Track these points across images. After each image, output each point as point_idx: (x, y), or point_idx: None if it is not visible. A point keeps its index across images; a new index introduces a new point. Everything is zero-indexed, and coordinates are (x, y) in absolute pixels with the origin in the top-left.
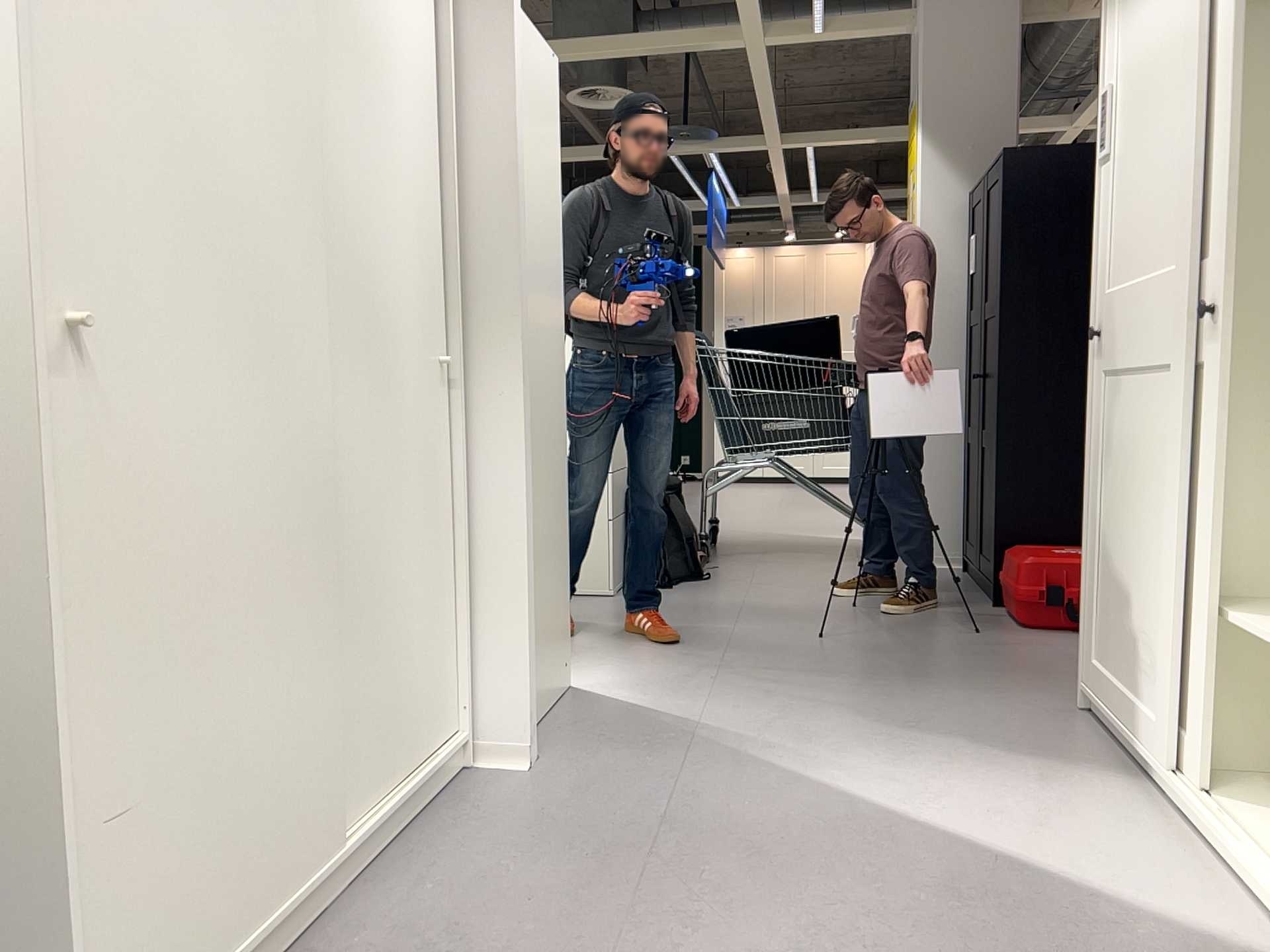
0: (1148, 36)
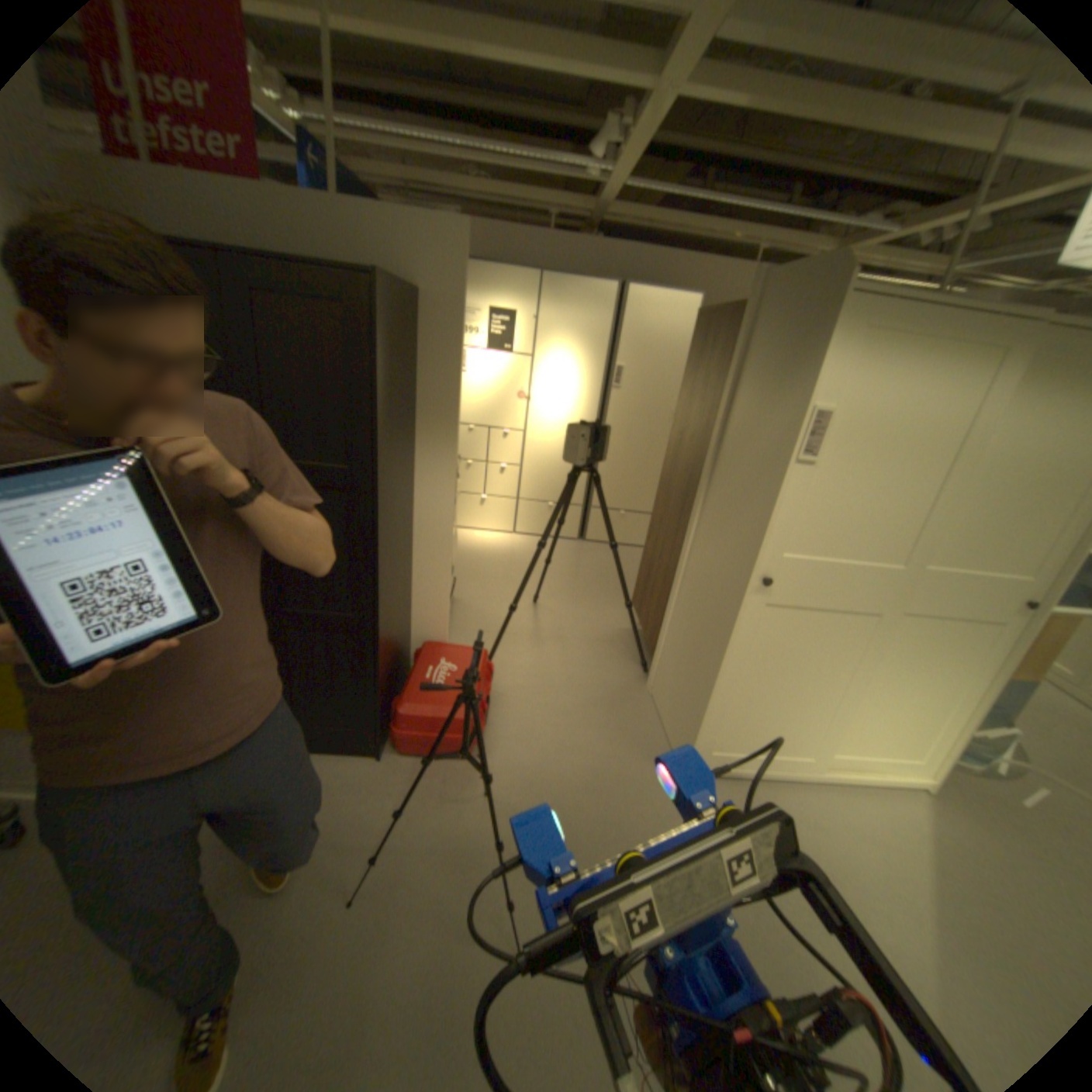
0: (921, 411)
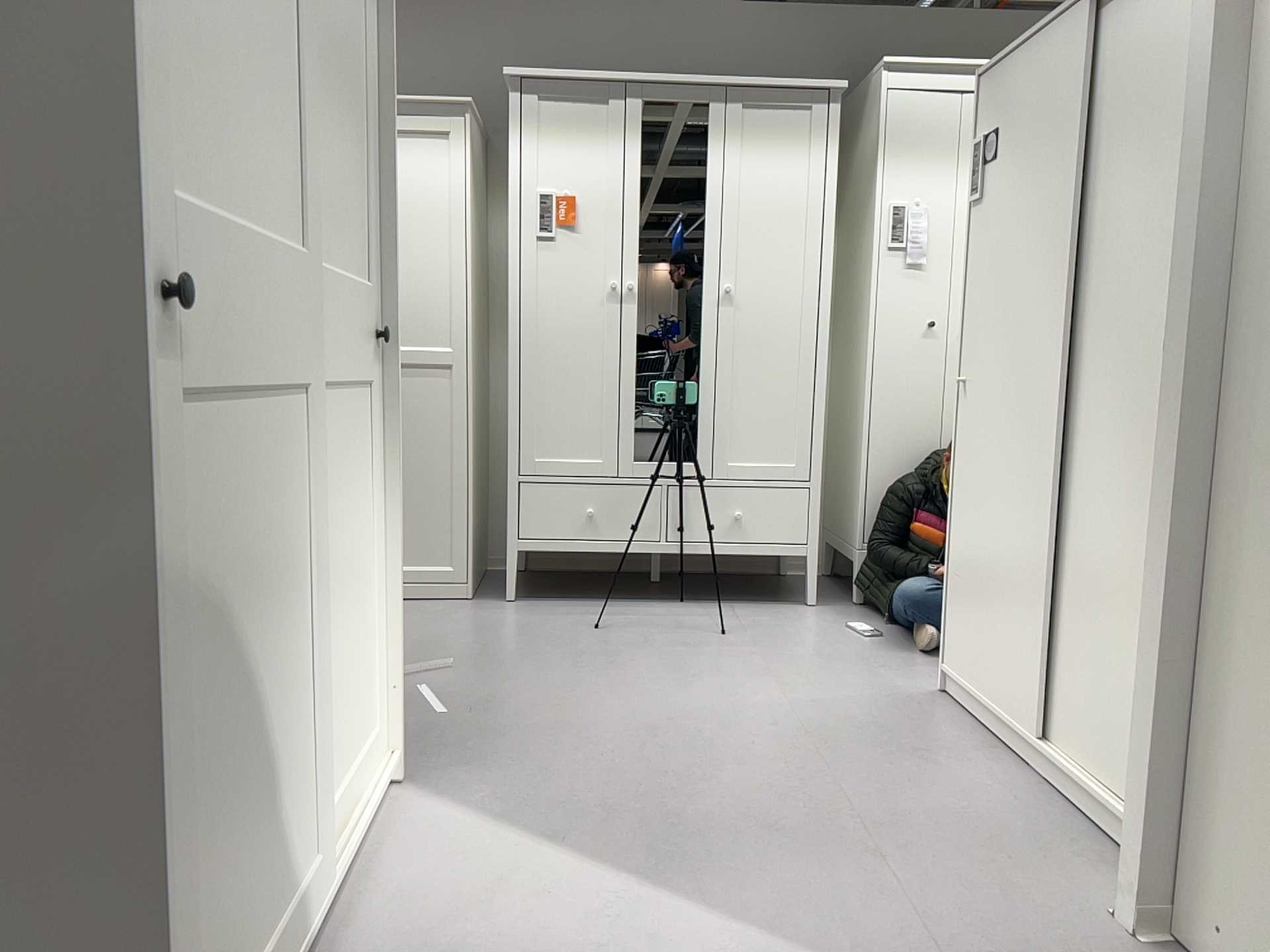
0: None
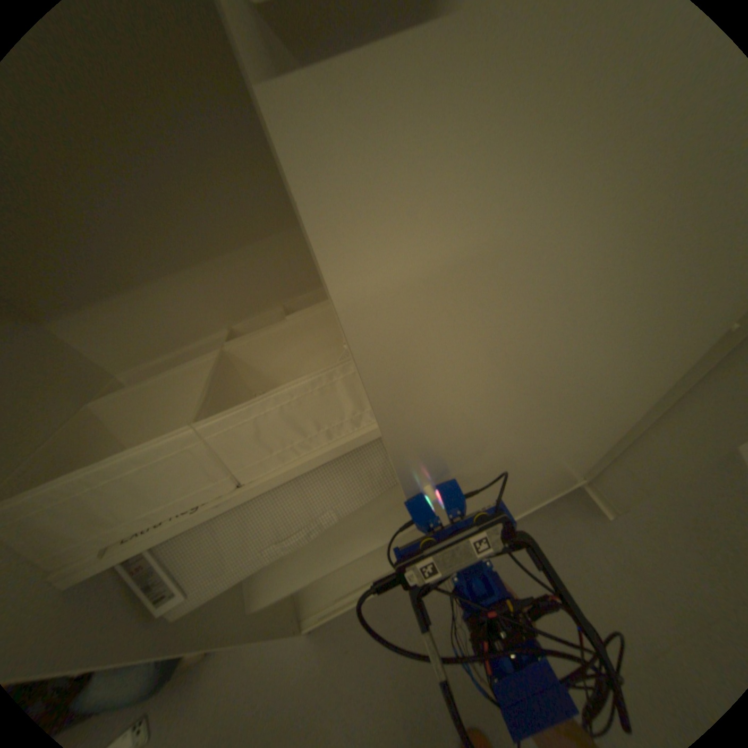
0: None
